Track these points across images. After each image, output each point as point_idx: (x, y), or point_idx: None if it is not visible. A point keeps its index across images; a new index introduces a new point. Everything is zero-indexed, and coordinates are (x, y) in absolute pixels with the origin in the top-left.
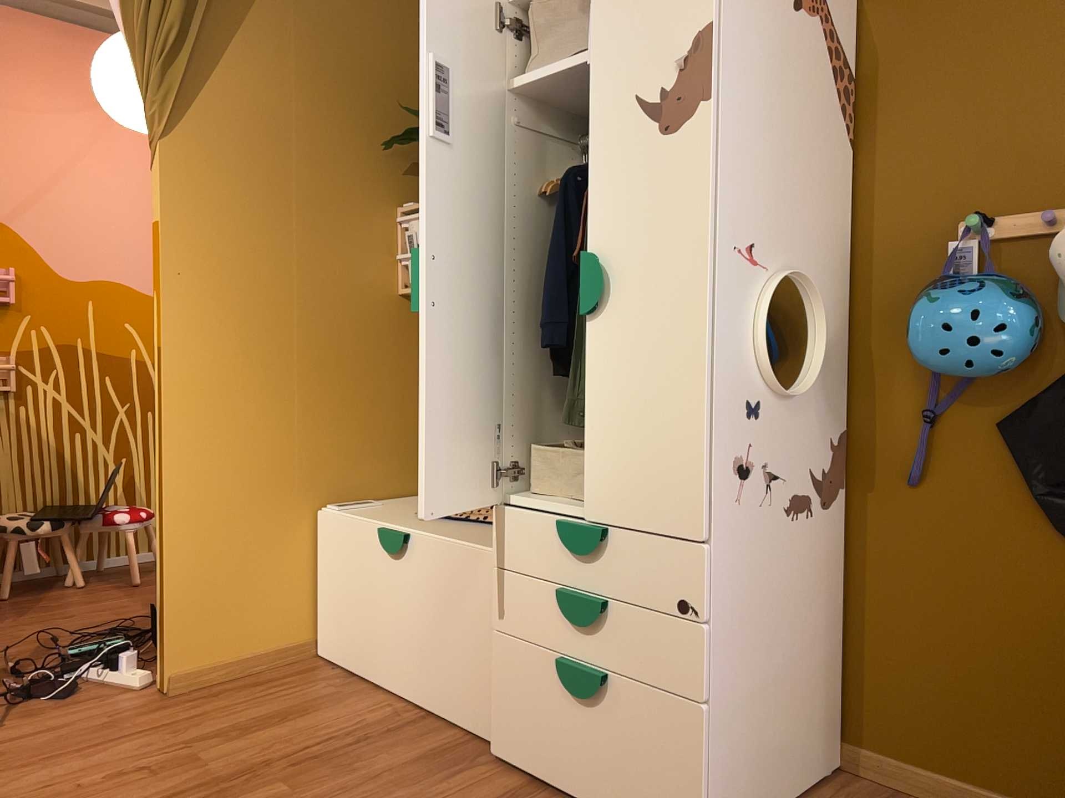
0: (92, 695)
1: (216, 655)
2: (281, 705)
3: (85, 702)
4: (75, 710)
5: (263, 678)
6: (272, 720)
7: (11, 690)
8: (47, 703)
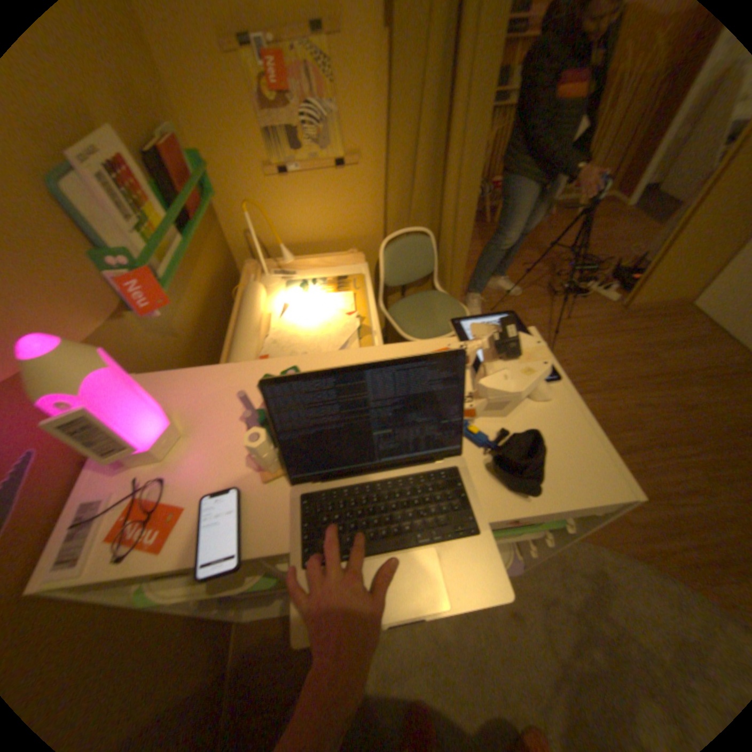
0: (597, 299)
1: (656, 297)
2: (687, 333)
3: (596, 302)
4: (594, 306)
5: (671, 311)
6: (686, 343)
7: (562, 285)
8: (581, 298)
